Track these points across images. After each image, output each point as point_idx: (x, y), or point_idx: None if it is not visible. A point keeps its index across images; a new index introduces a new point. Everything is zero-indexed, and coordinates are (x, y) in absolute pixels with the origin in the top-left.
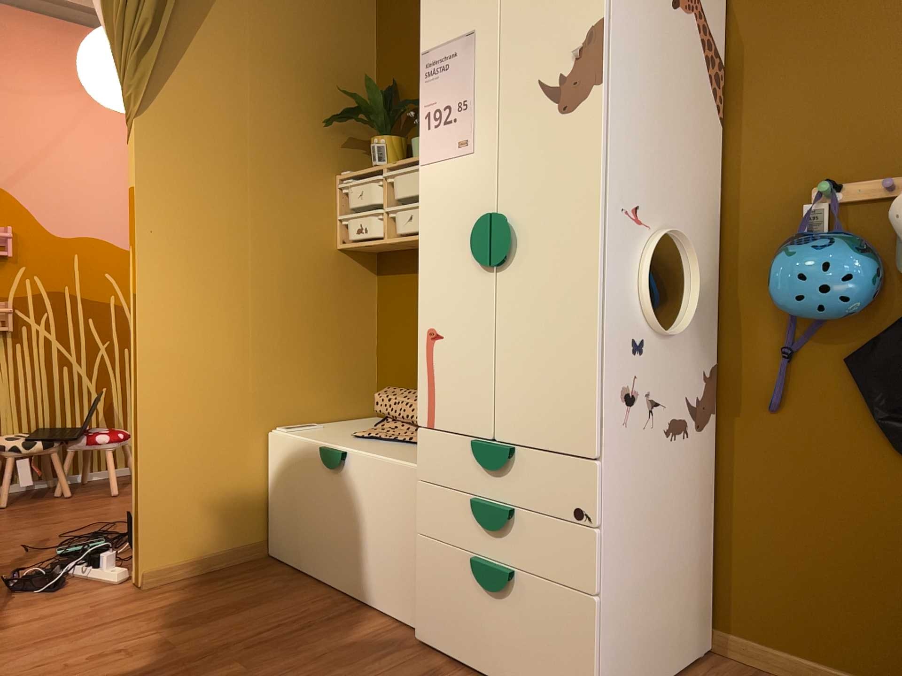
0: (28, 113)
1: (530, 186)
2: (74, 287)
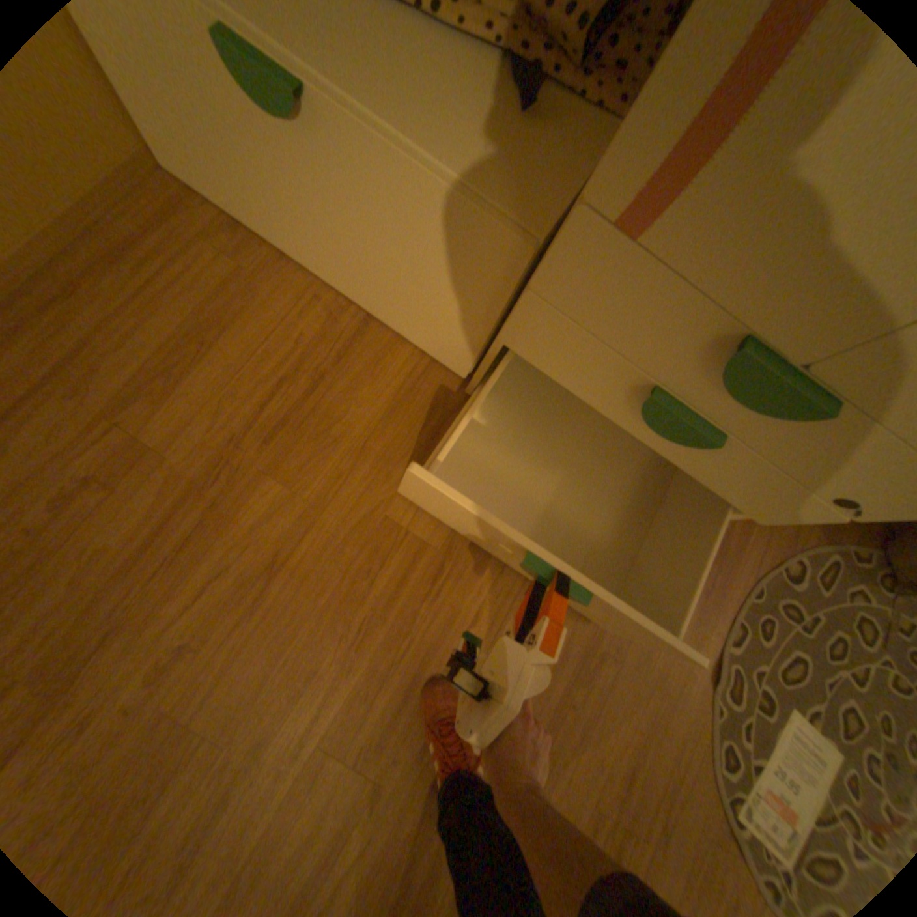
0: None
1: None
2: None
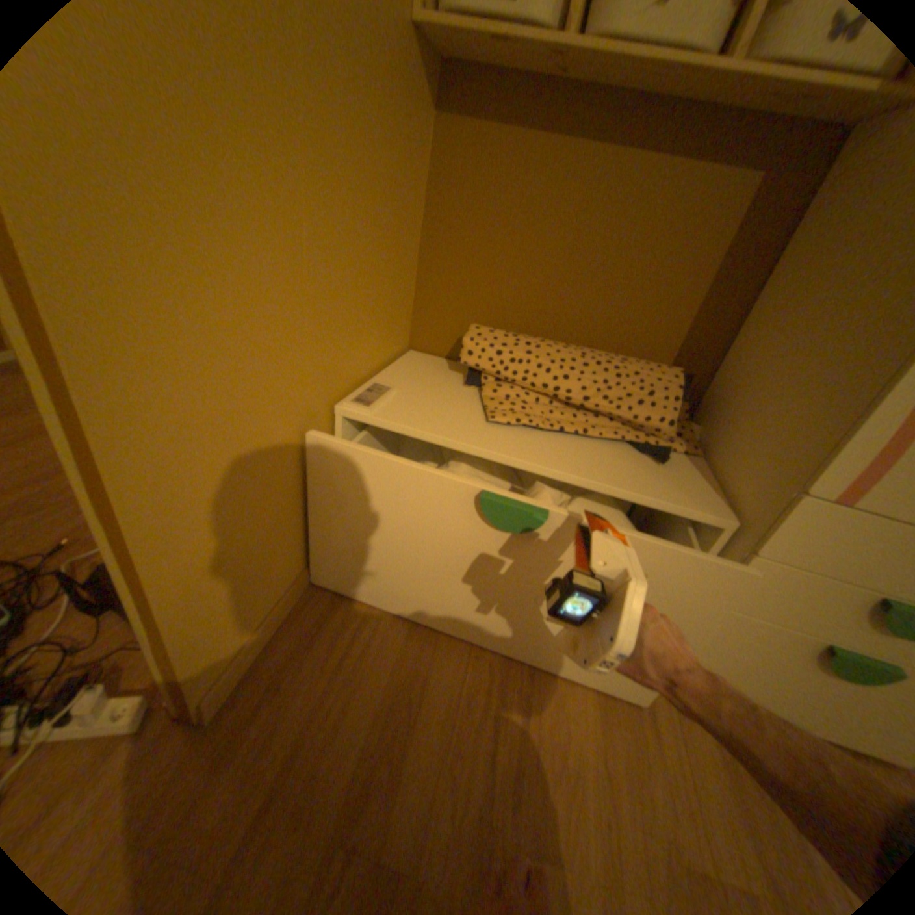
0: None
1: None
2: None
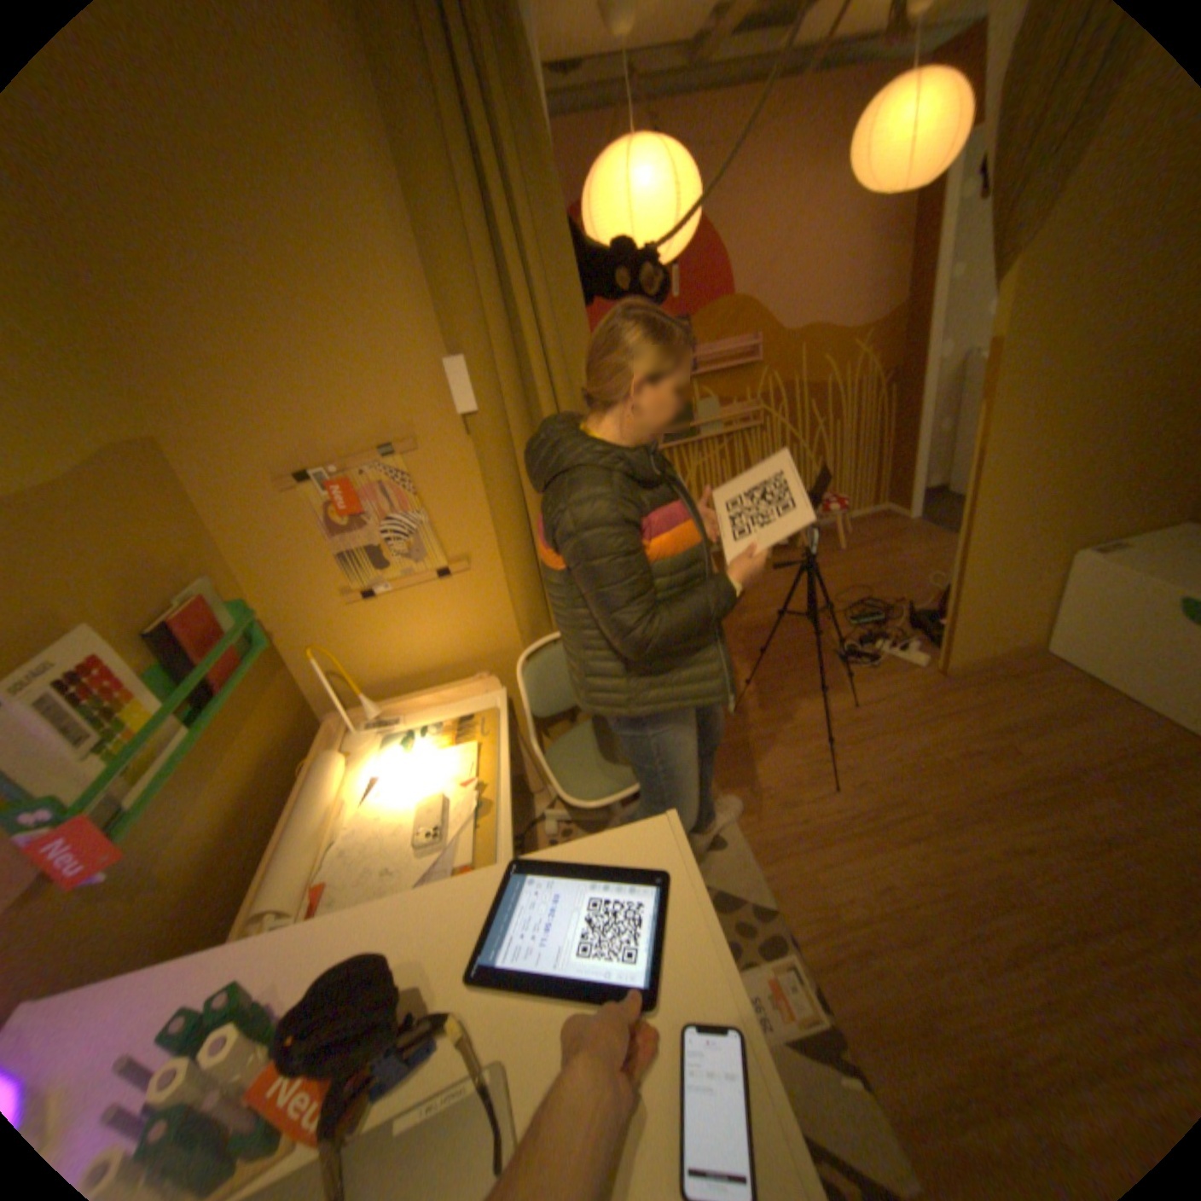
0: (762, 211)
1: None
2: (798, 376)
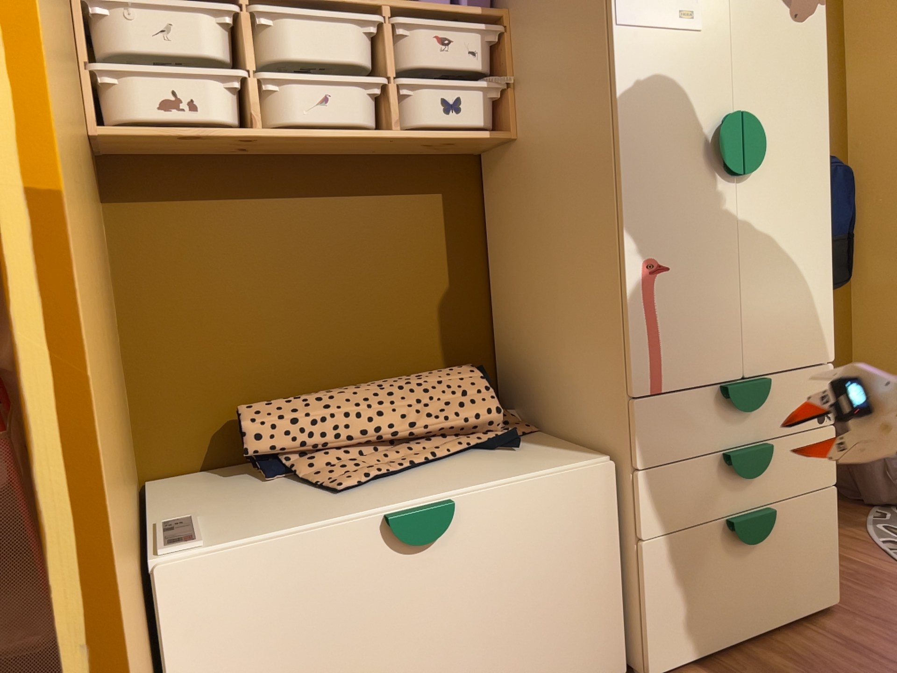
0: None
1: (767, 90)
2: None
